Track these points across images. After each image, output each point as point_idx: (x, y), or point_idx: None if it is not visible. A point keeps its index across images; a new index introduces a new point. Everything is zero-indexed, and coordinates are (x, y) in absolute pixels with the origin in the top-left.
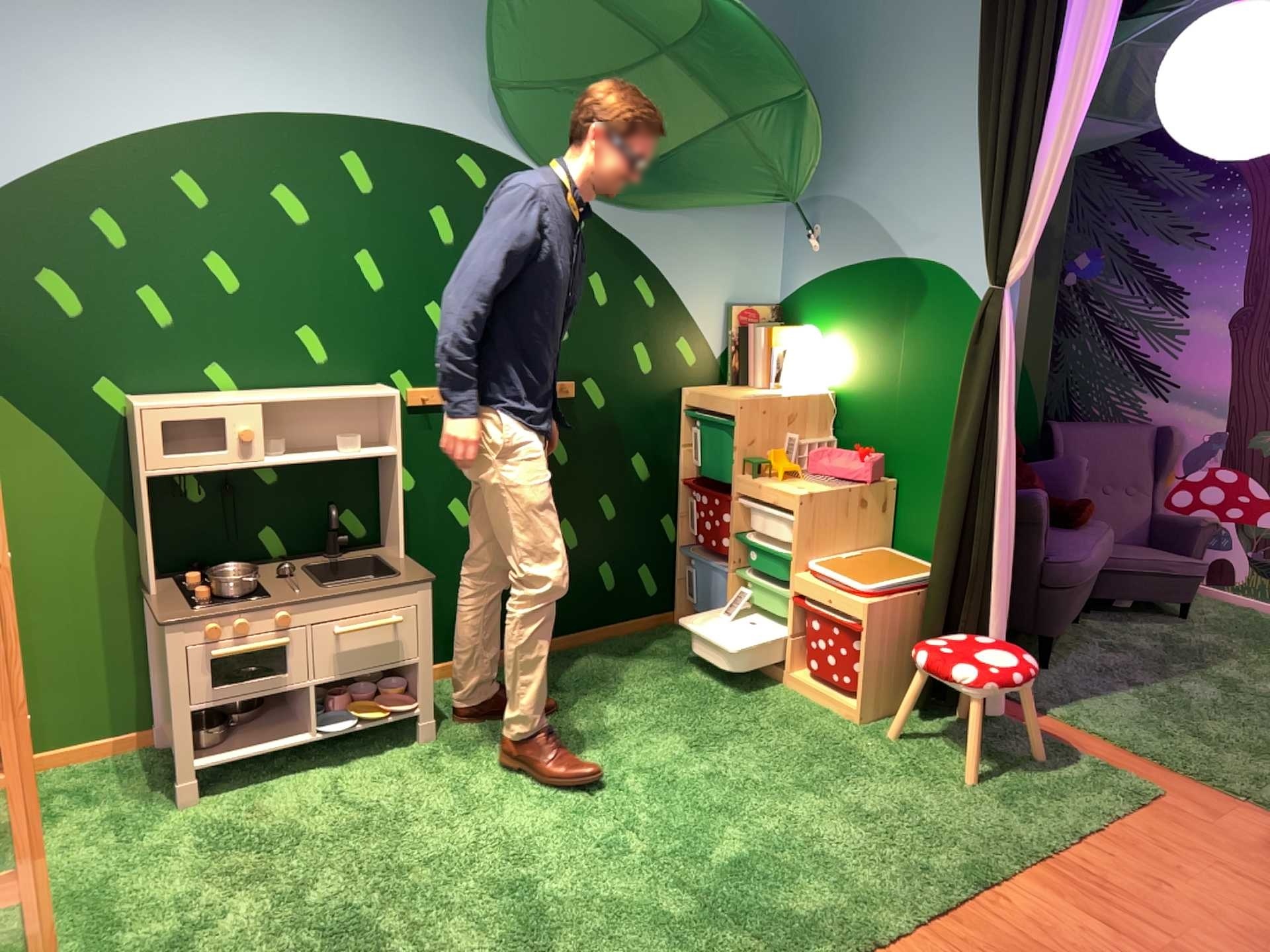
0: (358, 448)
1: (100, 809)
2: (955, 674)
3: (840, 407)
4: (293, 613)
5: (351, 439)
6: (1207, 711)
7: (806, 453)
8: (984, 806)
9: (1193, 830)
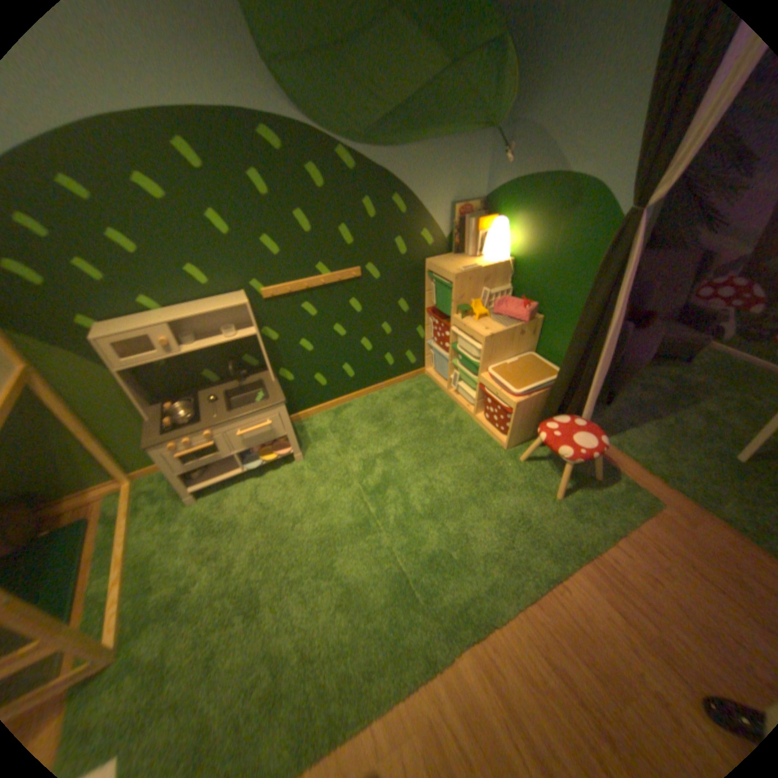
0: (237, 331)
1: (156, 505)
2: (559, 453)
3: (515, 269)
4: (213, 431)
5: (235, 323)
6: (696, 441)
7: (492, 299)
8: (564, 517)
9: (678, 539)
